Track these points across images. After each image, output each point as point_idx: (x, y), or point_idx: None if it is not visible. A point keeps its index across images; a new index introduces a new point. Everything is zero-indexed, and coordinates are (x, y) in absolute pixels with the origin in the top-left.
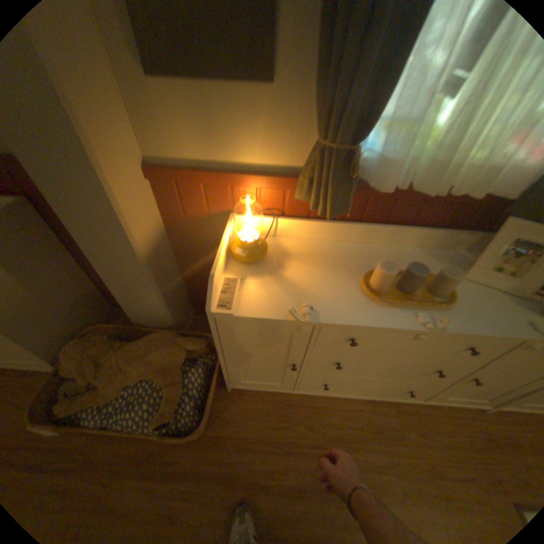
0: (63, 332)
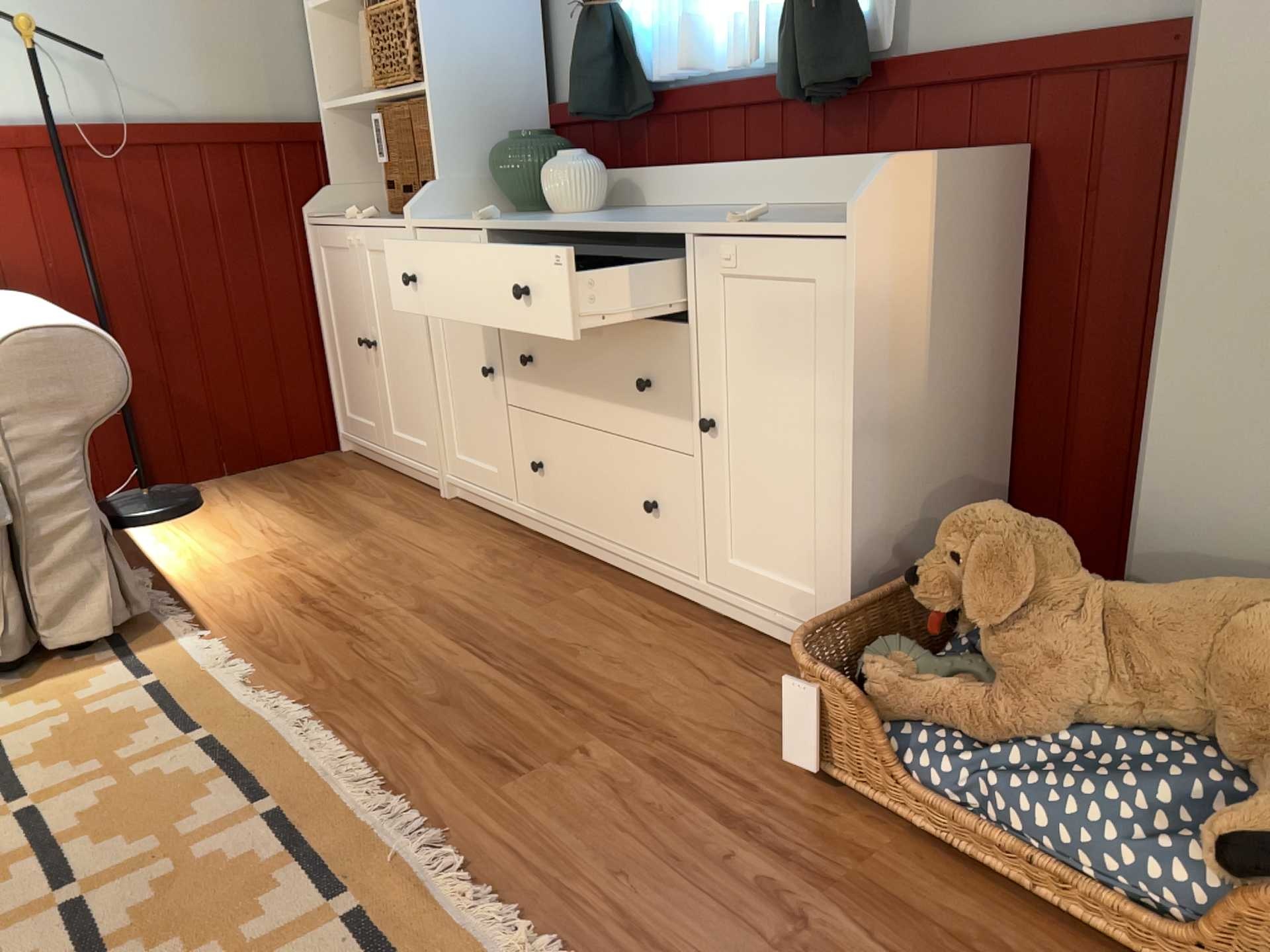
0: (907, 533)
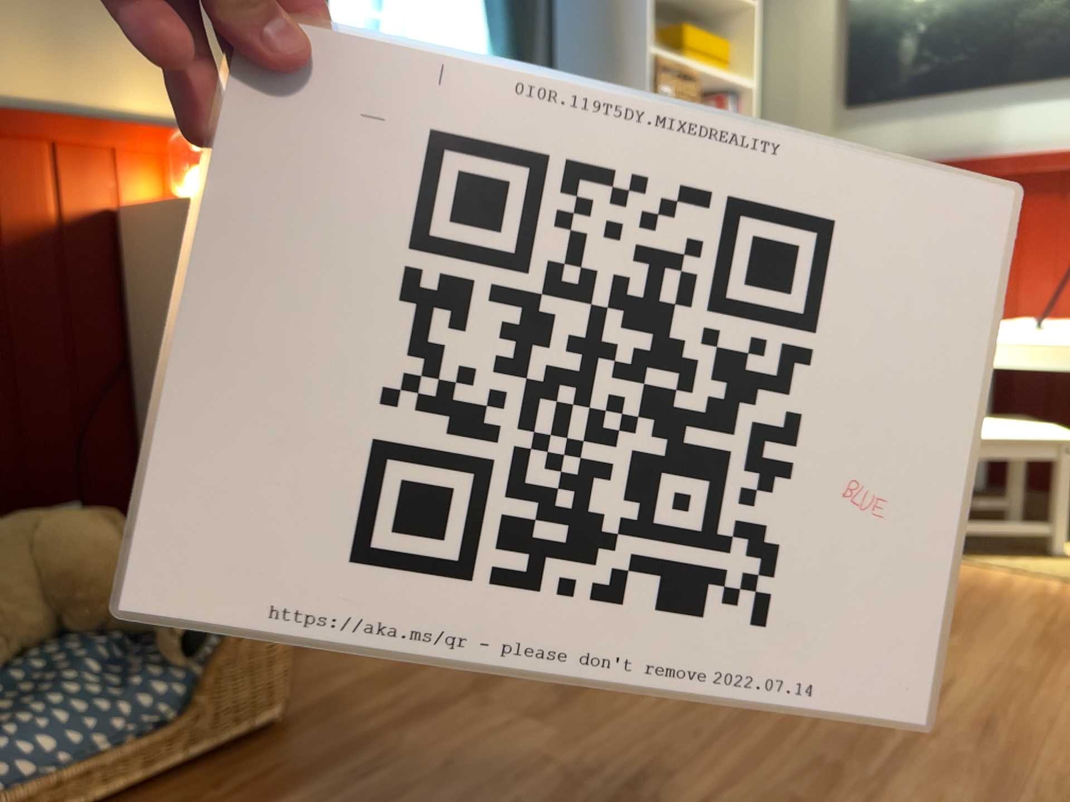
0: None
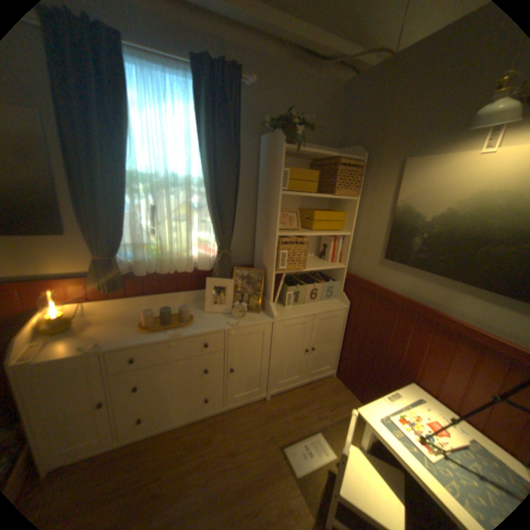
0: None
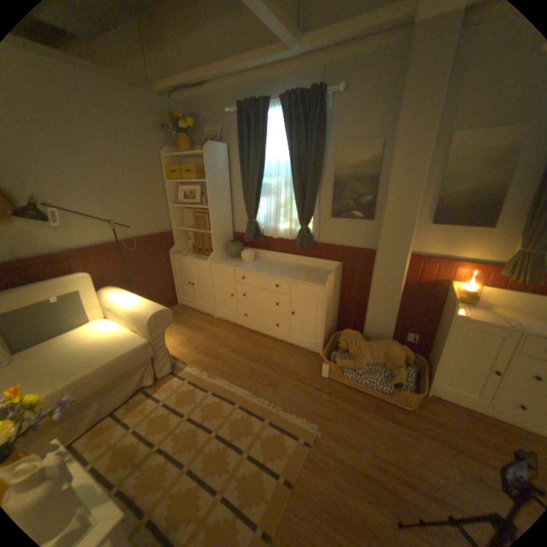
0: (328, 329)
